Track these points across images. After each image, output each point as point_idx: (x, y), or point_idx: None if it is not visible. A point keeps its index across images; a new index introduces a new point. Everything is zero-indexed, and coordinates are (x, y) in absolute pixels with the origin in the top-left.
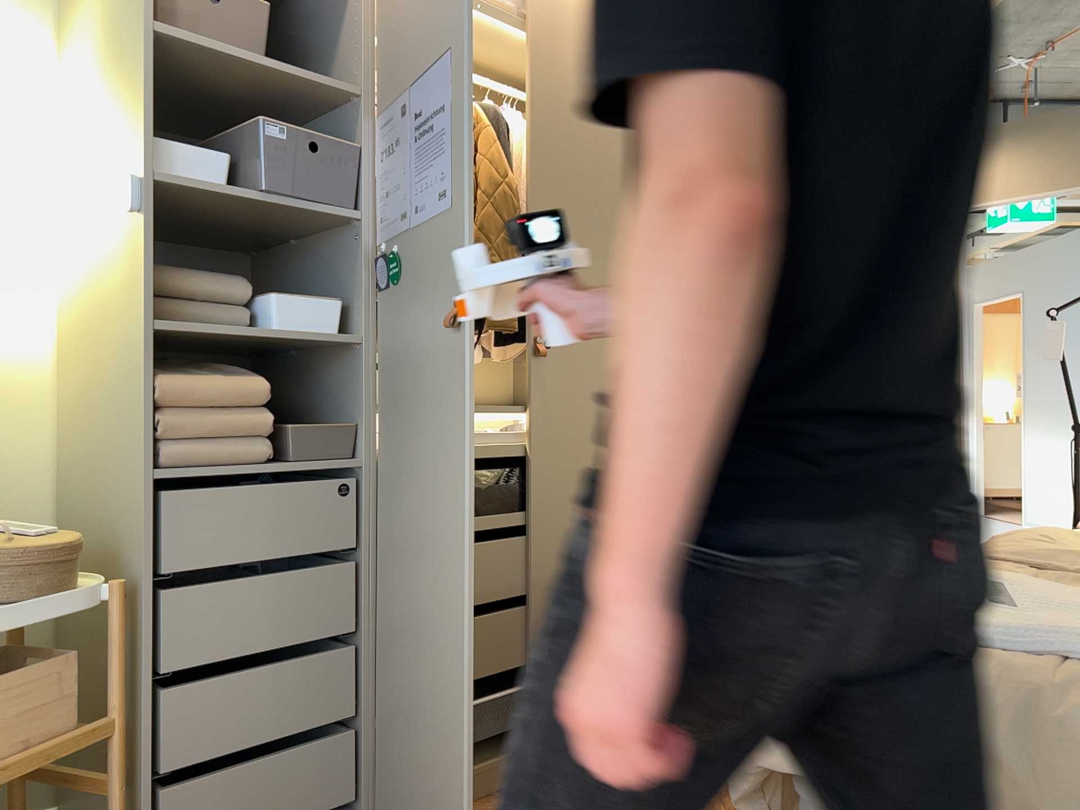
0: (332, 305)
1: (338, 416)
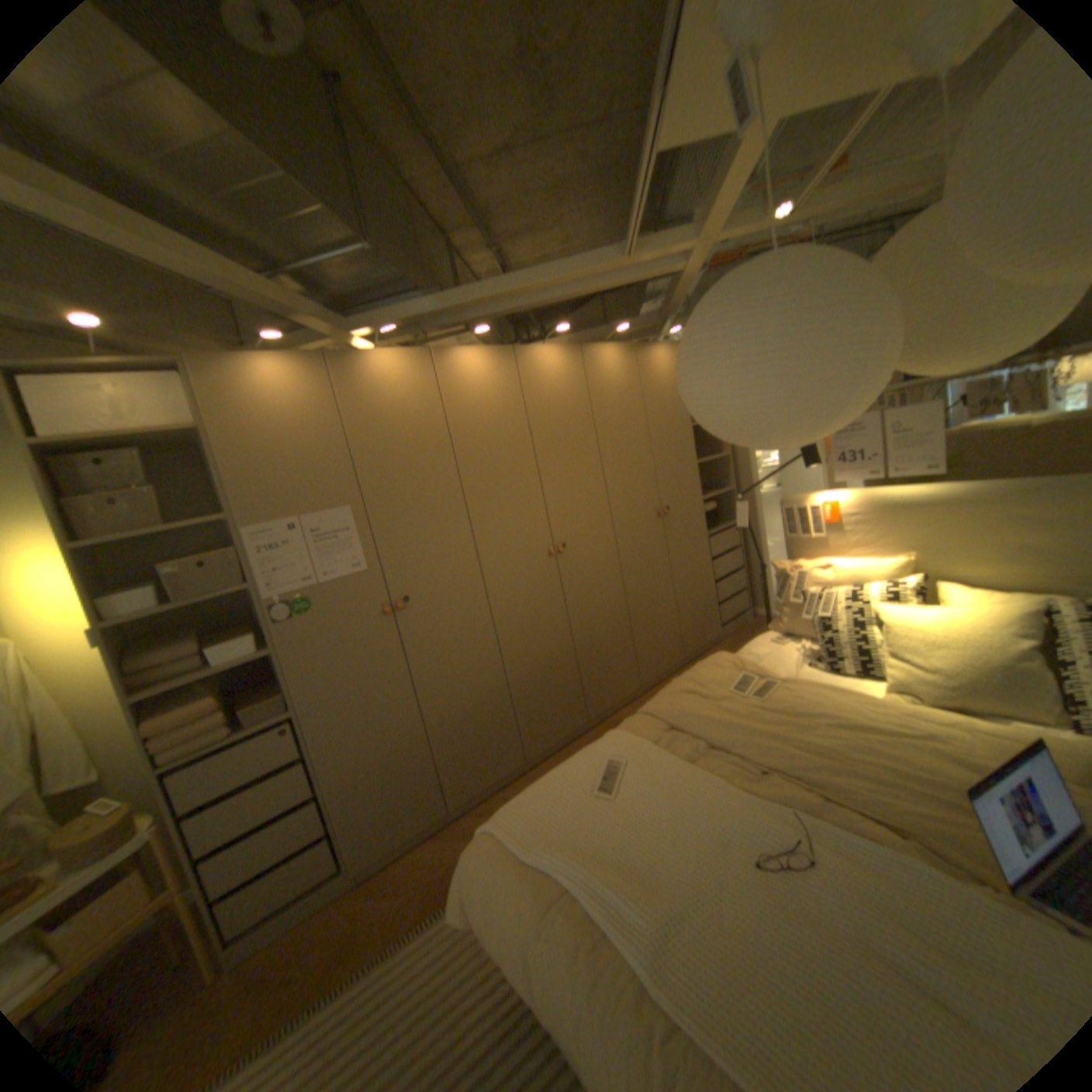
0: (247, 639)
1: (273, 692)
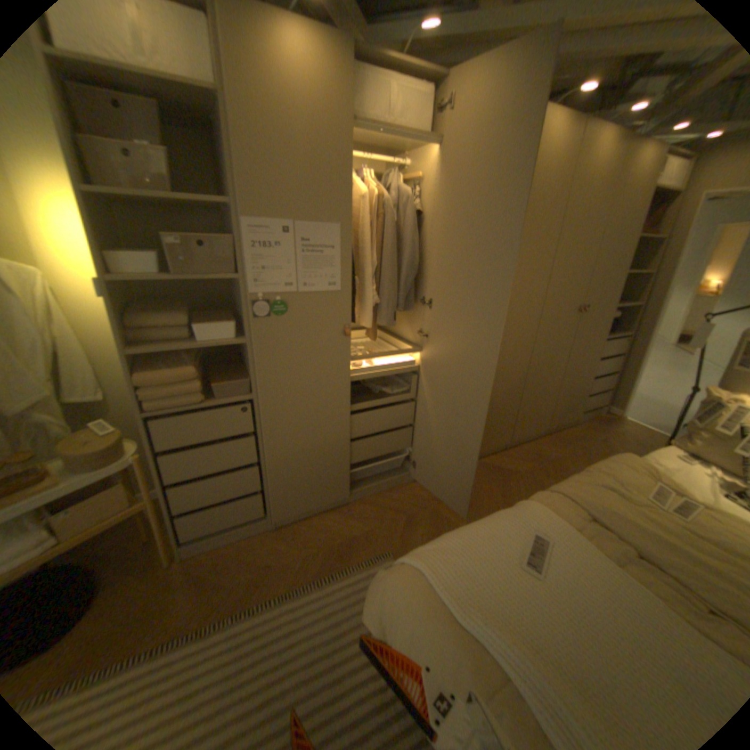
0: (231, 324)
1: (243, 375)
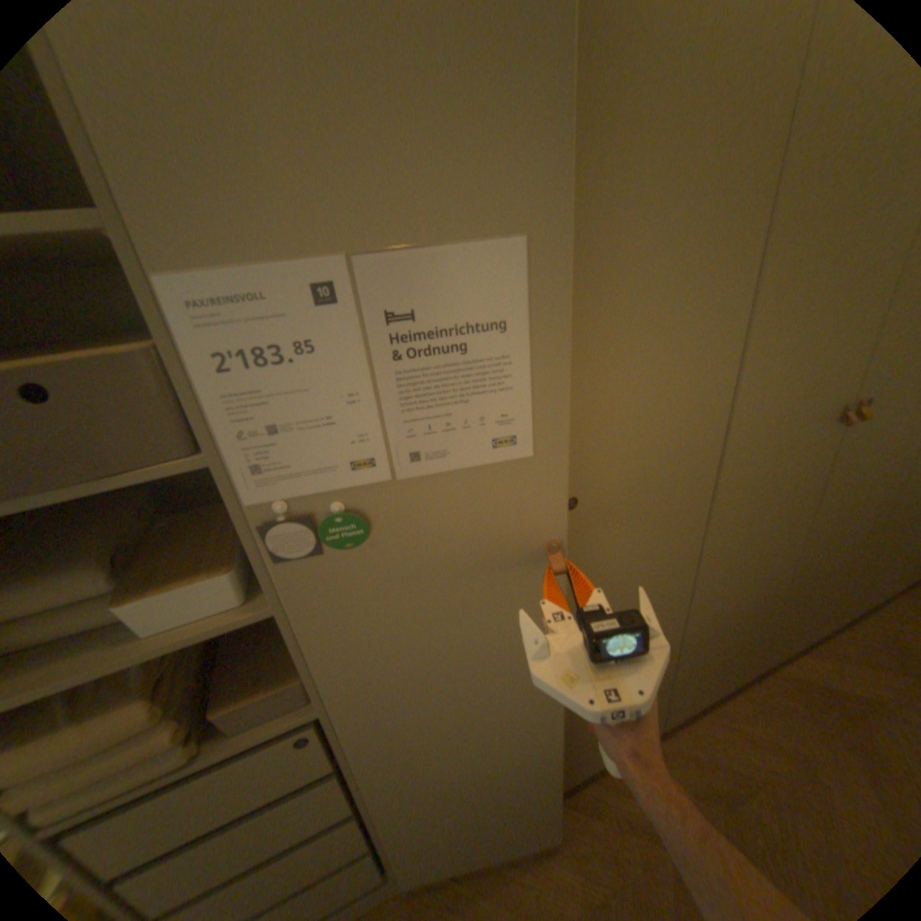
0: (222, 577)
1: (285, 668)
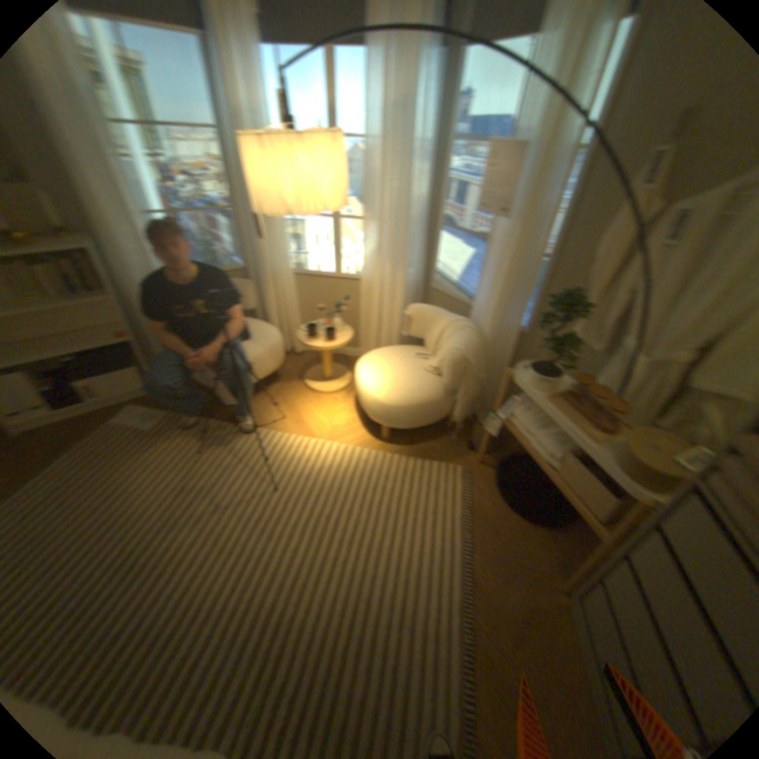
0: None
1: None
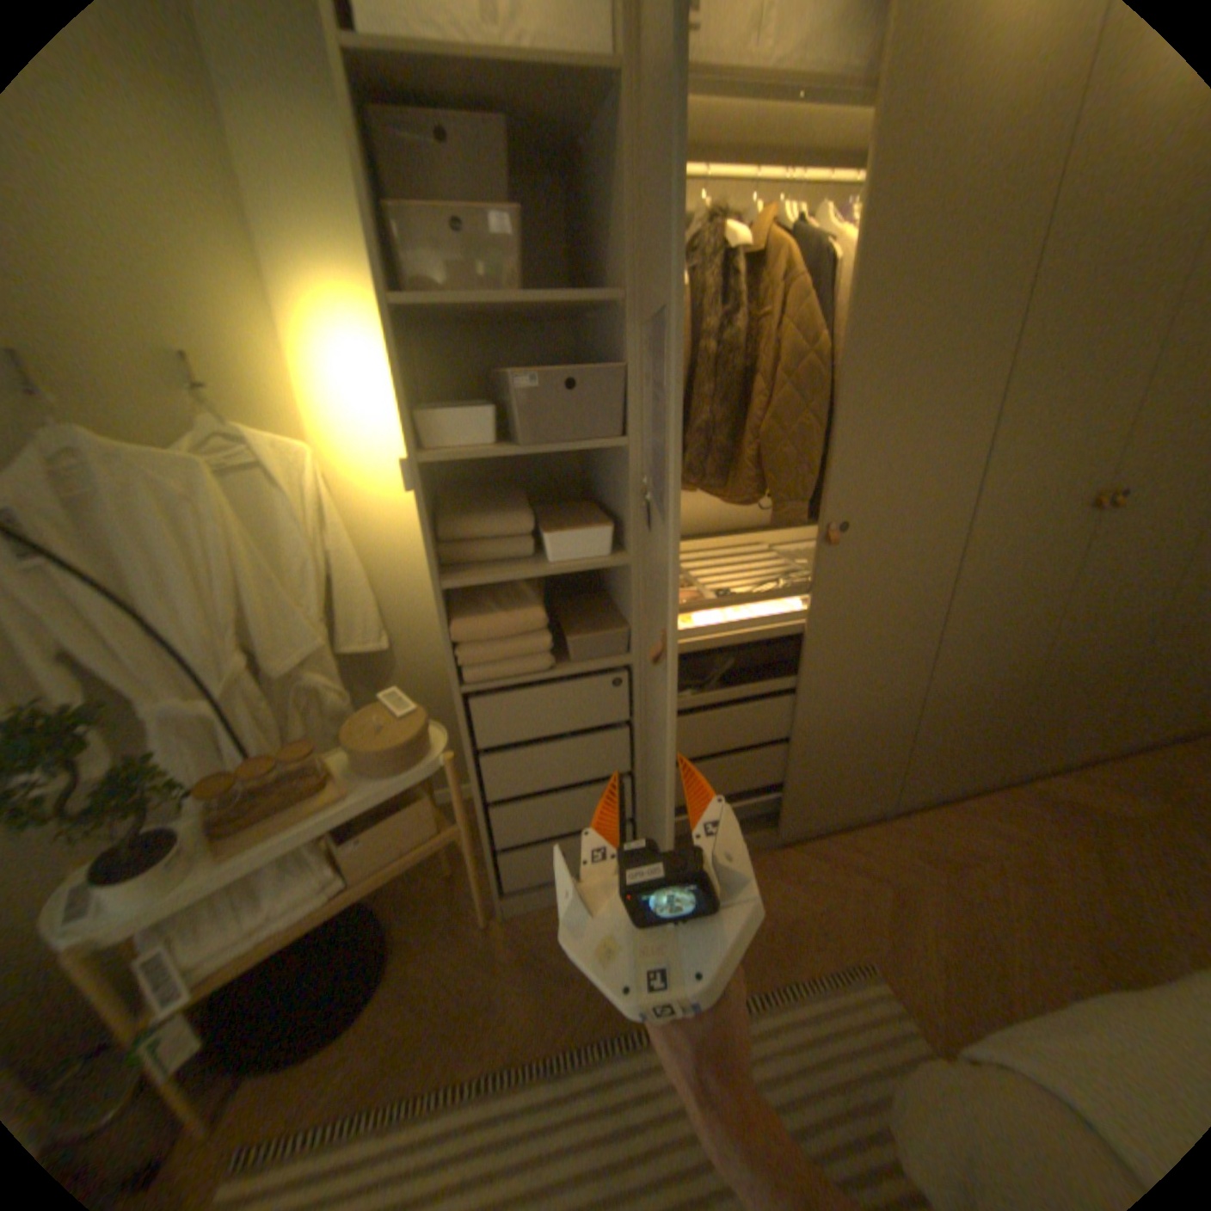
0: (604, 530)
1: (615, 619)
